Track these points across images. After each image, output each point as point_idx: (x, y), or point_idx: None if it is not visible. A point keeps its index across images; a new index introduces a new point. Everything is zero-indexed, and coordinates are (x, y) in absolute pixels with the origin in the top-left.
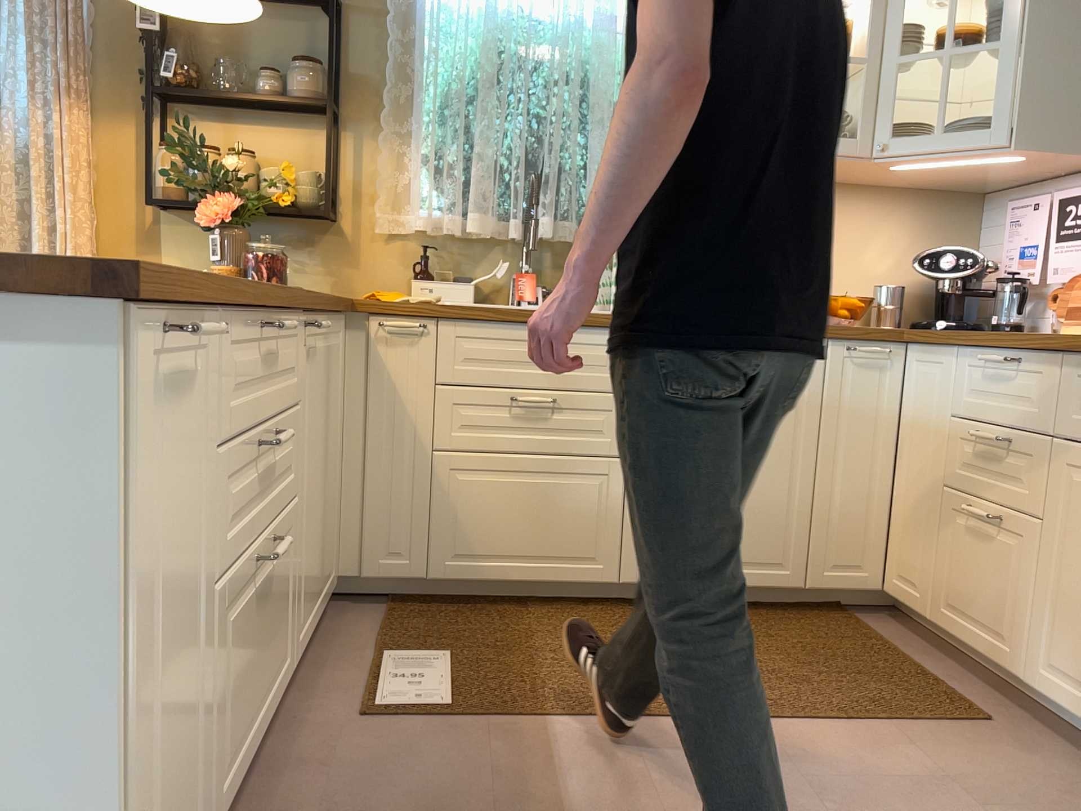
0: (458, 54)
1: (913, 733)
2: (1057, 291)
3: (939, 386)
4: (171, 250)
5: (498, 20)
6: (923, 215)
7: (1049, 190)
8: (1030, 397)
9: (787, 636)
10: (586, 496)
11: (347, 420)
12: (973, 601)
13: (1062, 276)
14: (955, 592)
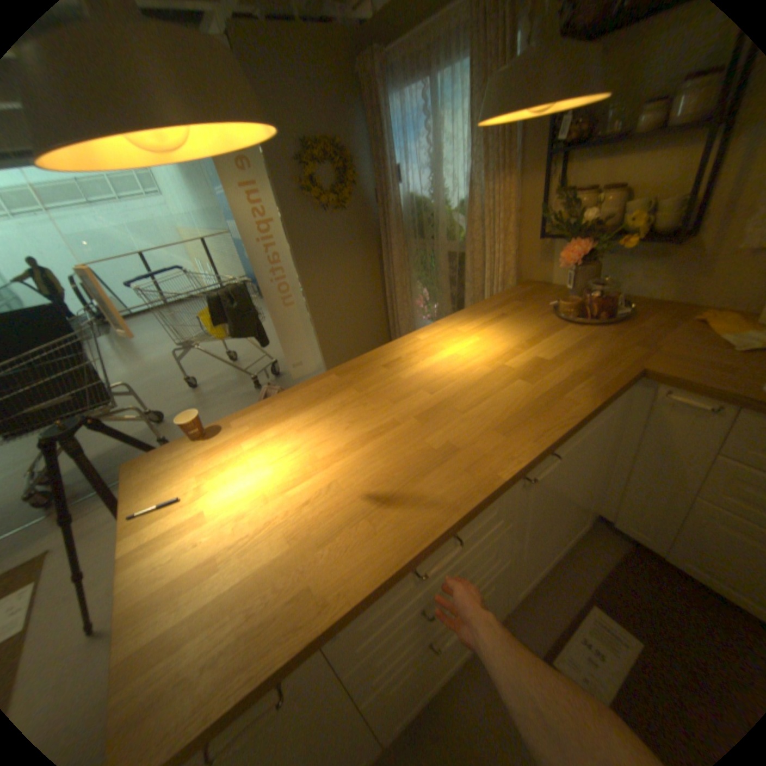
0: None
1: None
2: None
3: None
4: (557, 258)
5: None
6: None
7: None
8: None
9: None
10: None
11: (626, 442)
12: None
13: None
14: None
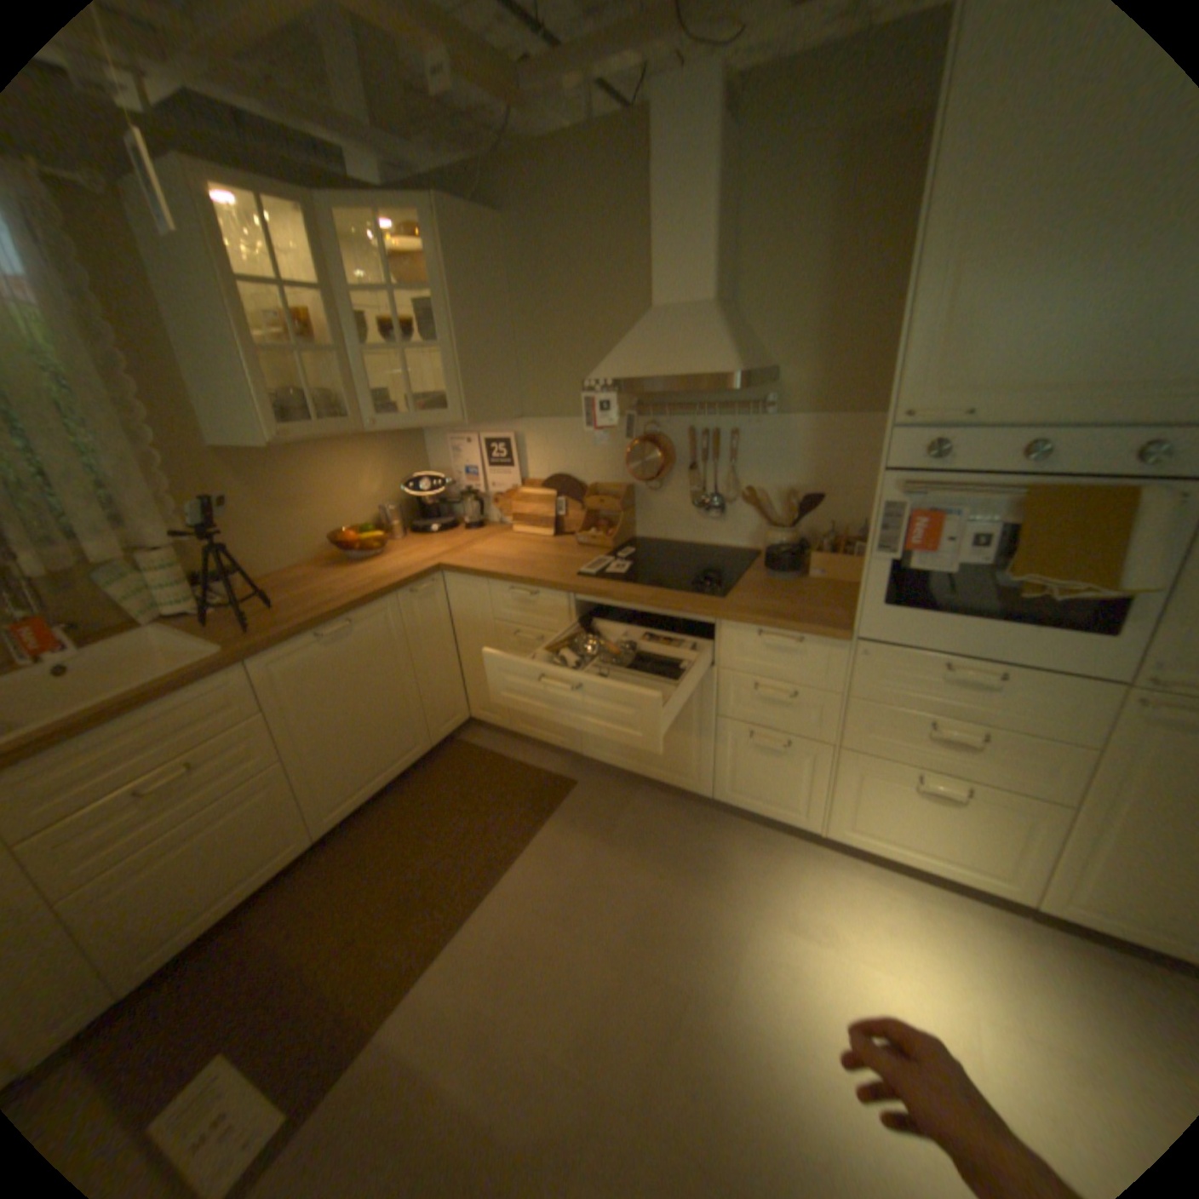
0: None
1: (556, 824)
2: (492, 495)
3: (476, 601)
4: None
5: None
6: (388, 446)
7: (469, 428)
8: (549, 614)
9: (443, 792)
10: (256, 813)
11: None
12: (538, 719)
13: (497, 489)
14: (524, 715)
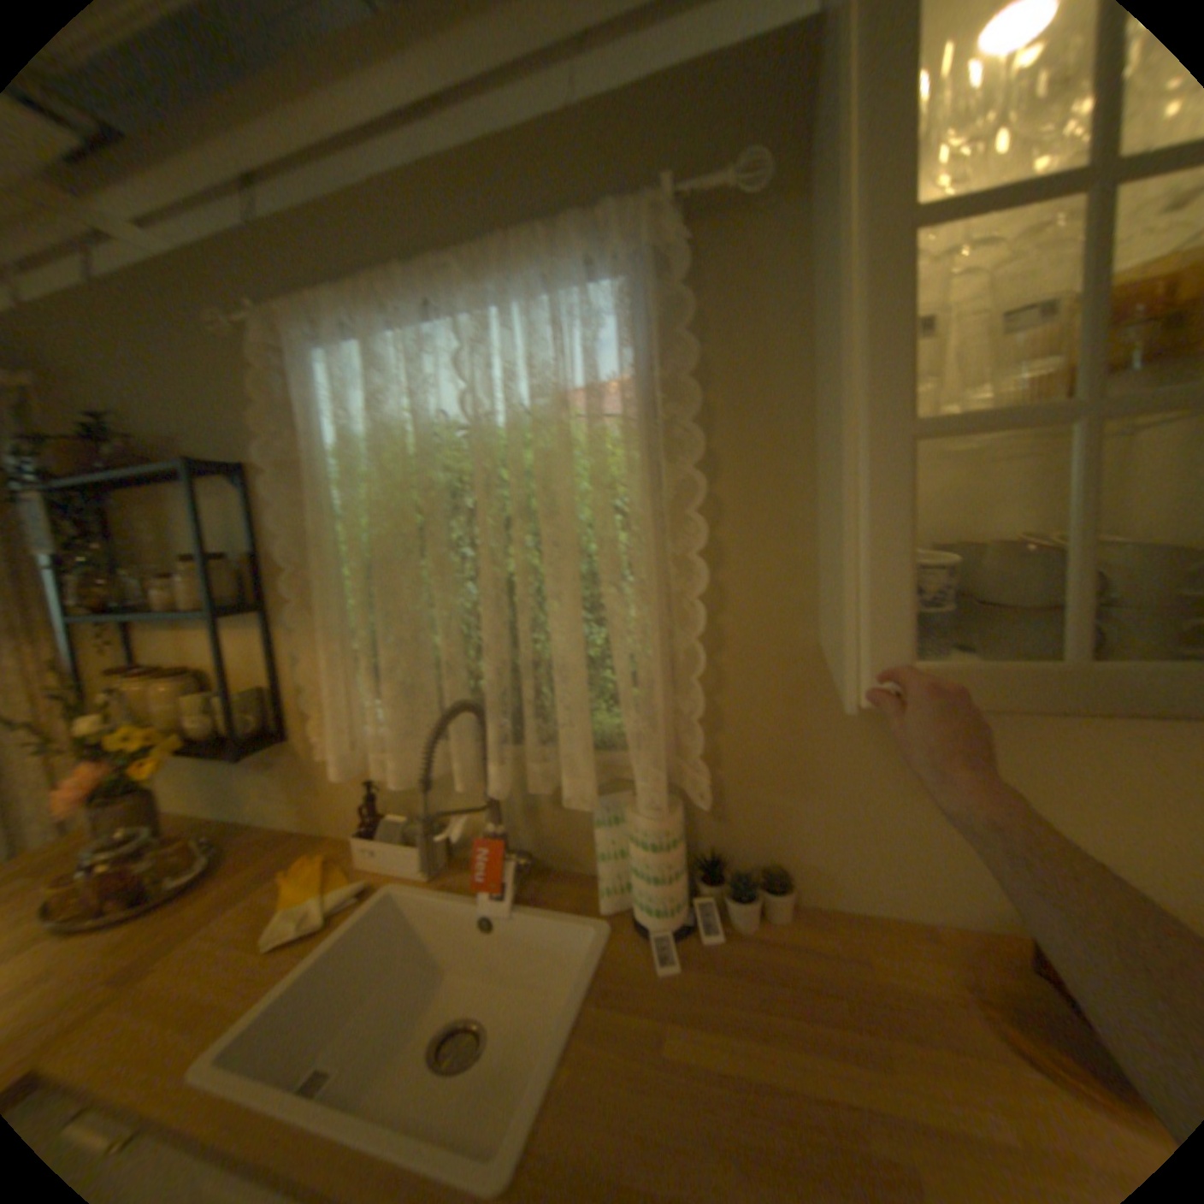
0: (345, 510)
1: None
2: None
3: None
4: (153, 770)
5: (398, 442)
6: None
7: None
8: None
9: None
10: None
11: None
12: None
13: None
14: None
